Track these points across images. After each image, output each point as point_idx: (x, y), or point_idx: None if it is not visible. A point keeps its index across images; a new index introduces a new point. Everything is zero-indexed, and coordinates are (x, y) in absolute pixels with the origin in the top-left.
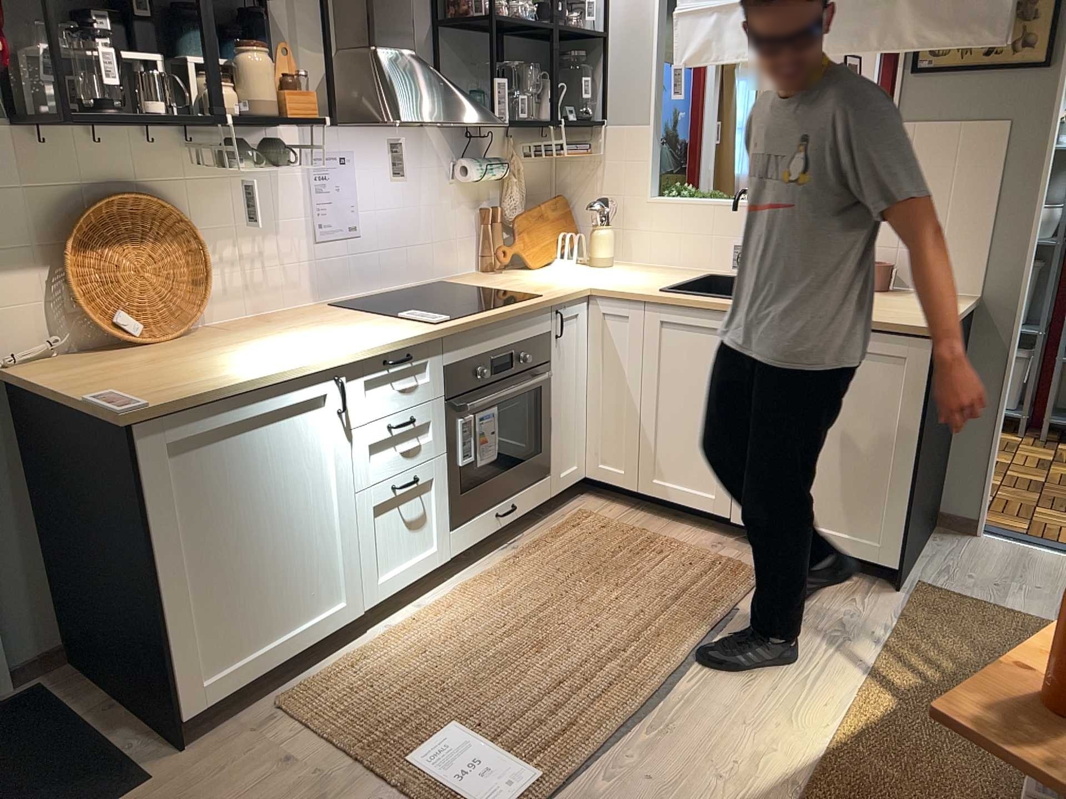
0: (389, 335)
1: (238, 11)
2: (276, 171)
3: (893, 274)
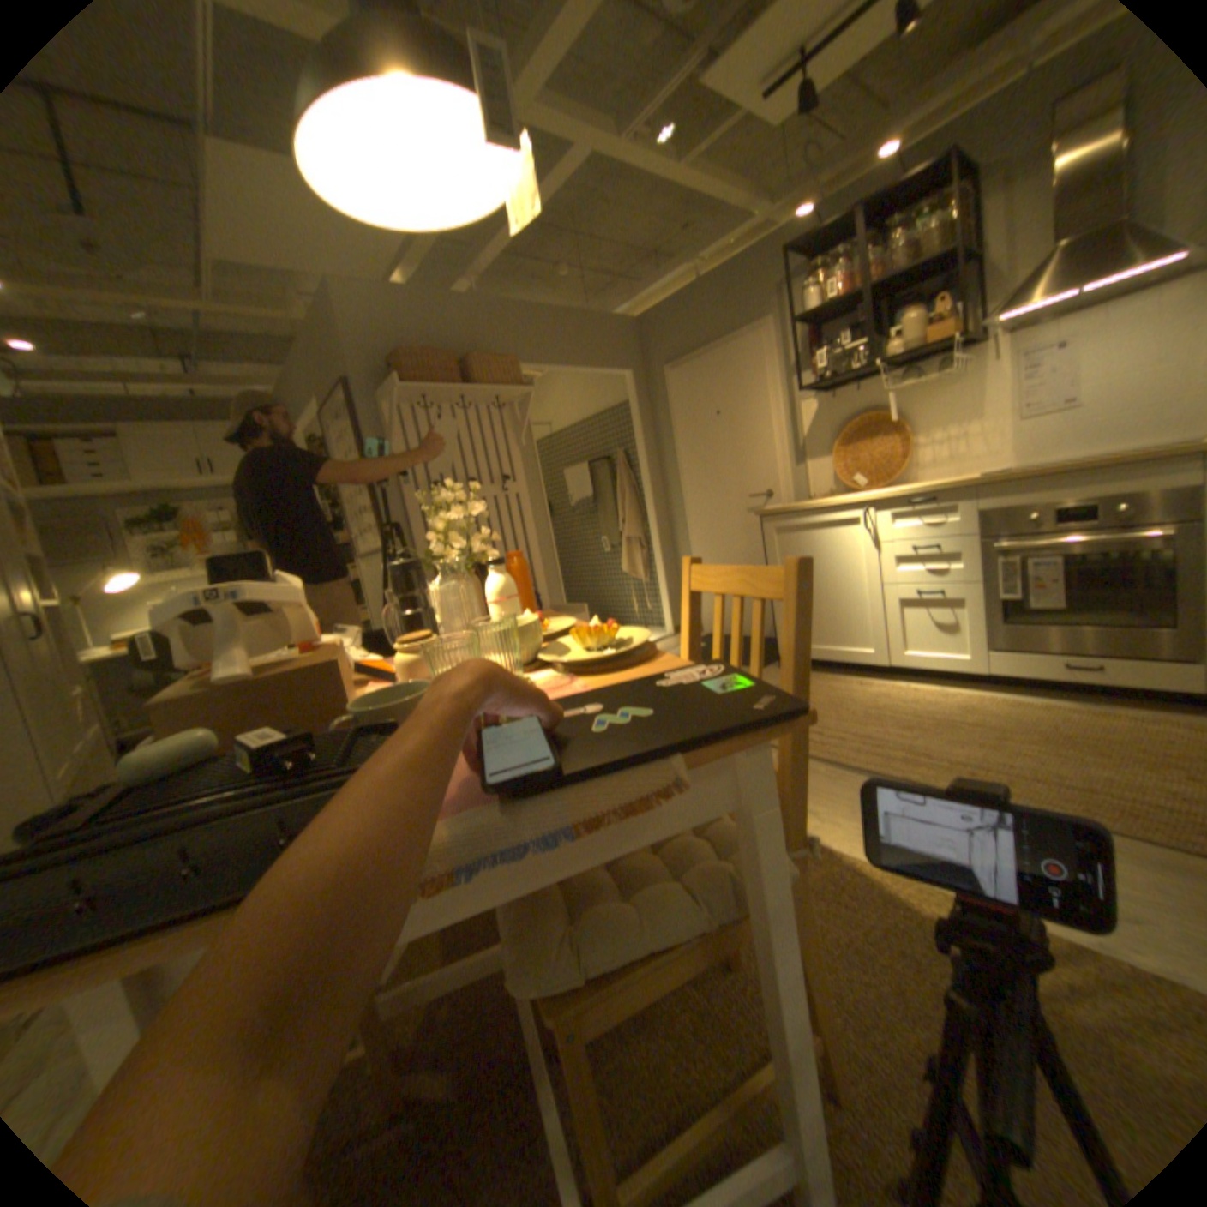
0: (930, 484)
1: (958, 275)
2: (982, 373)
3: None
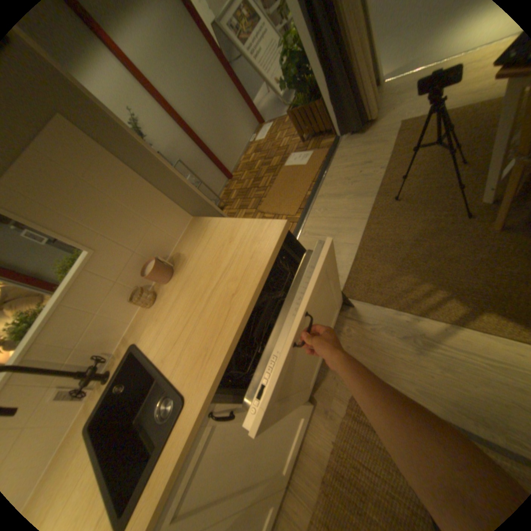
0: None
1: None
2: None
3: (161, 262)
